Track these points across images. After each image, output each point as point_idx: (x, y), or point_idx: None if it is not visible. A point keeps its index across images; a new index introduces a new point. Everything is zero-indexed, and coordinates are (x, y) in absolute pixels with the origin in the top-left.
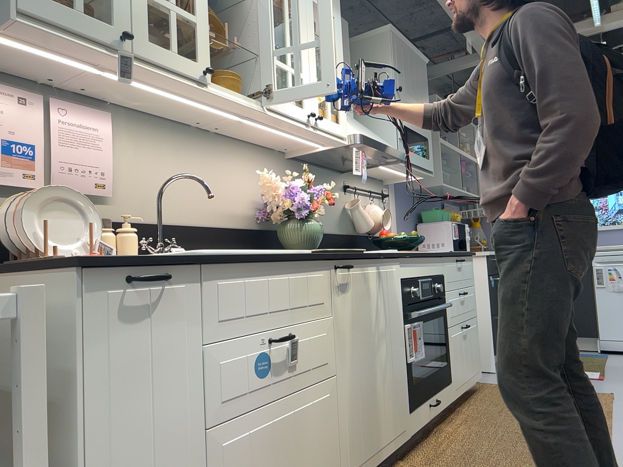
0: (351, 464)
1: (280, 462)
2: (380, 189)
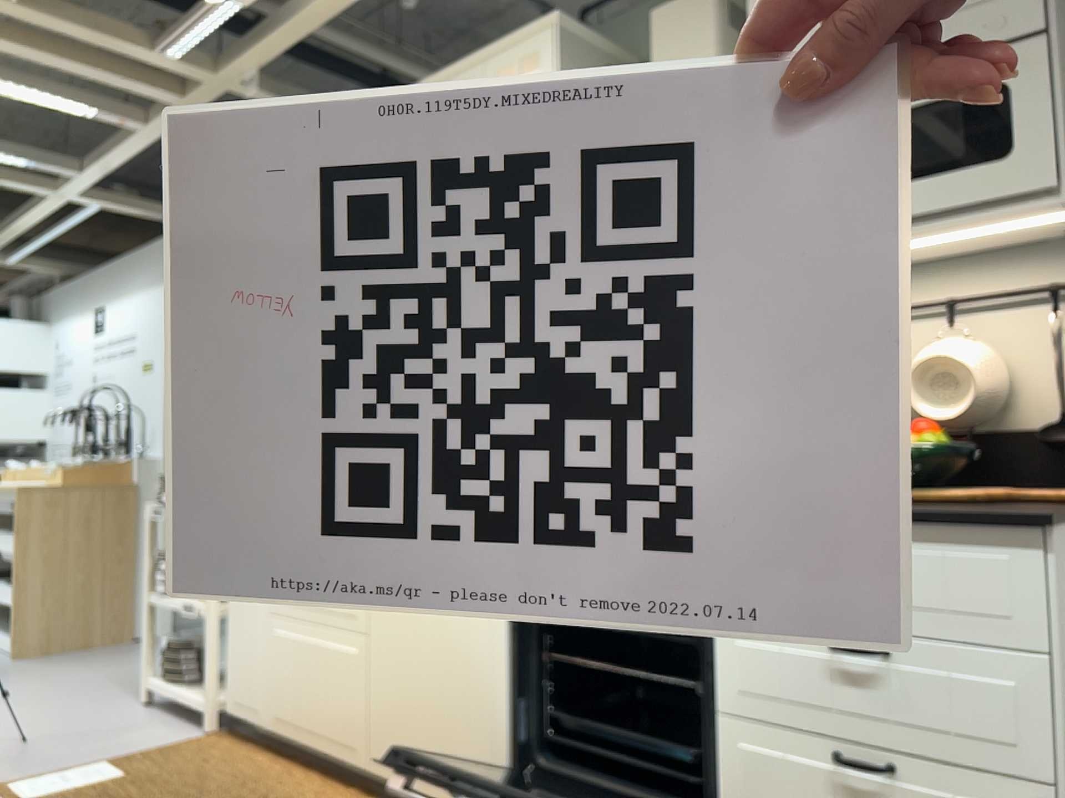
0: (380, 751)
1: (309, 677)
2: (1057, 270)
